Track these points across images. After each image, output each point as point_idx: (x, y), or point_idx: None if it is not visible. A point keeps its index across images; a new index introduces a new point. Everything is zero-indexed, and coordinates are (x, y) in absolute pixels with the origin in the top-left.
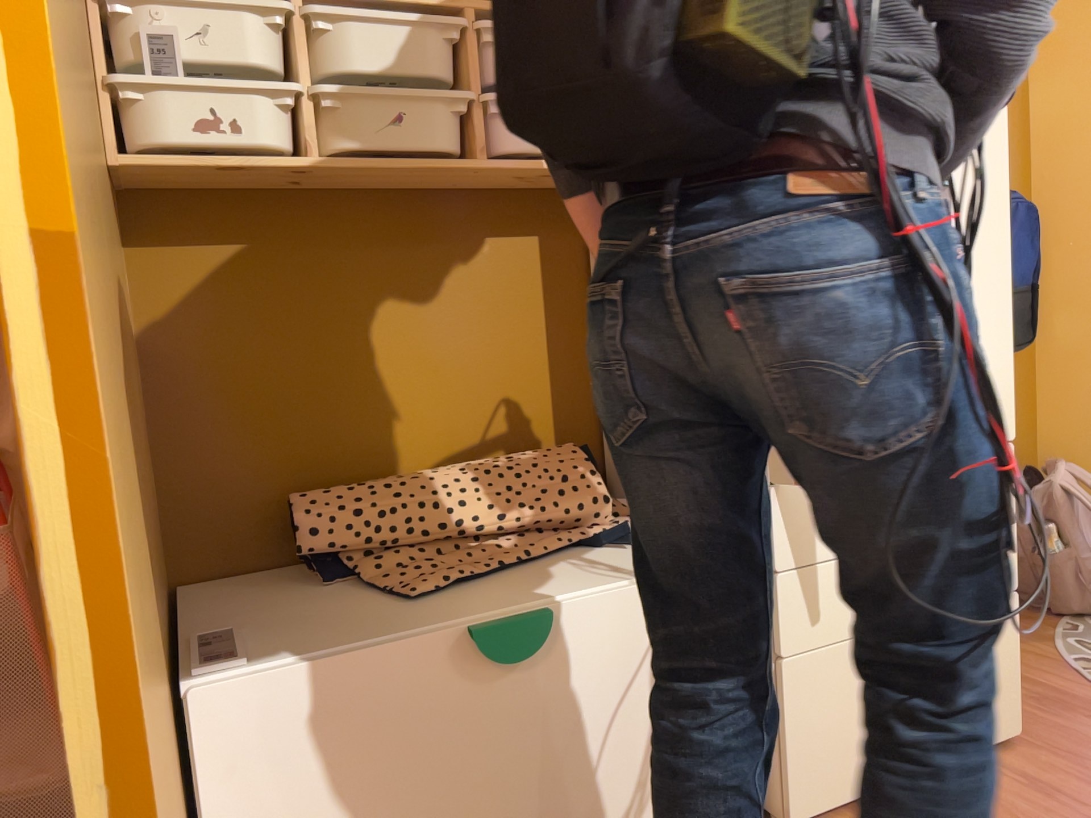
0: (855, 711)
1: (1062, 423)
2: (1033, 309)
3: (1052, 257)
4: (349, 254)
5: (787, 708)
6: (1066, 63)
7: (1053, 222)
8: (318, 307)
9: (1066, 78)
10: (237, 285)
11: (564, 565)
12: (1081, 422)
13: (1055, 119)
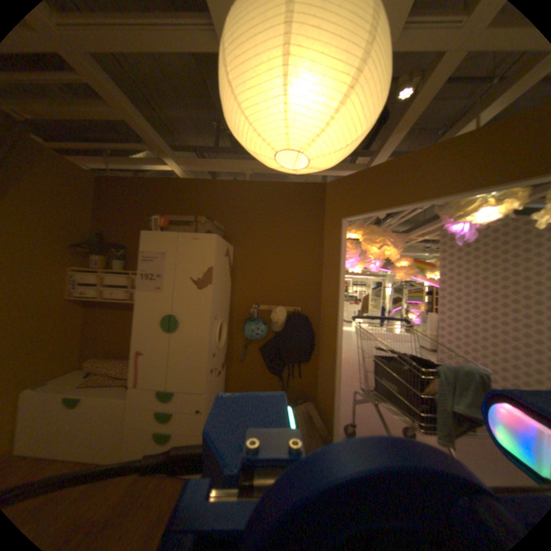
0: (140, 451)
1: (322, 392)
2: (309, 353)
3: (323, 337)
4: (117, 313)
5: (121, 442)
6: (329, 279)
7: (324, 327)
8: (109, 323)
9: (329, 284)
10: (96, 317)
11: (108, 391)
12: (326, 394)
13: (326, 295)
